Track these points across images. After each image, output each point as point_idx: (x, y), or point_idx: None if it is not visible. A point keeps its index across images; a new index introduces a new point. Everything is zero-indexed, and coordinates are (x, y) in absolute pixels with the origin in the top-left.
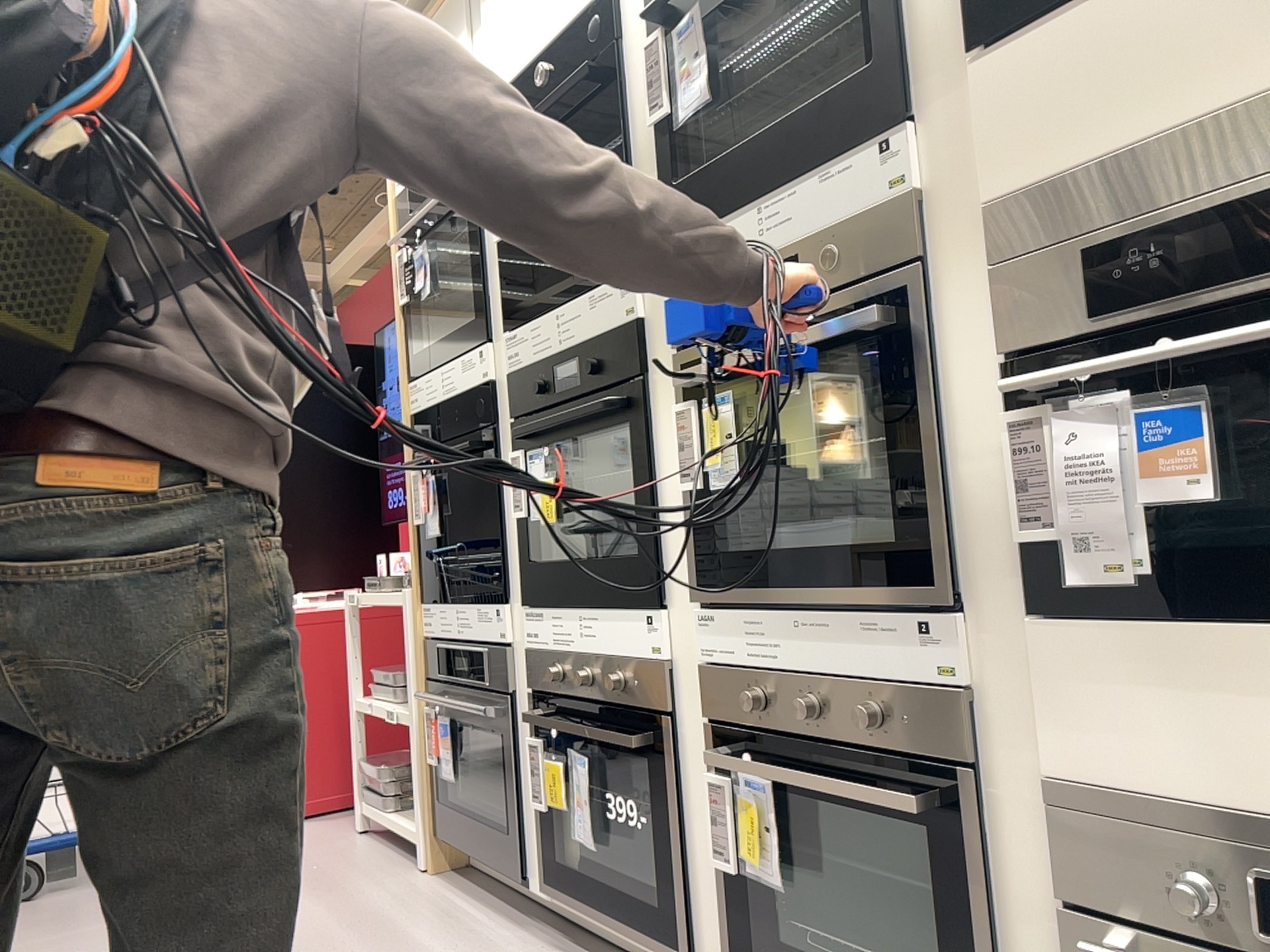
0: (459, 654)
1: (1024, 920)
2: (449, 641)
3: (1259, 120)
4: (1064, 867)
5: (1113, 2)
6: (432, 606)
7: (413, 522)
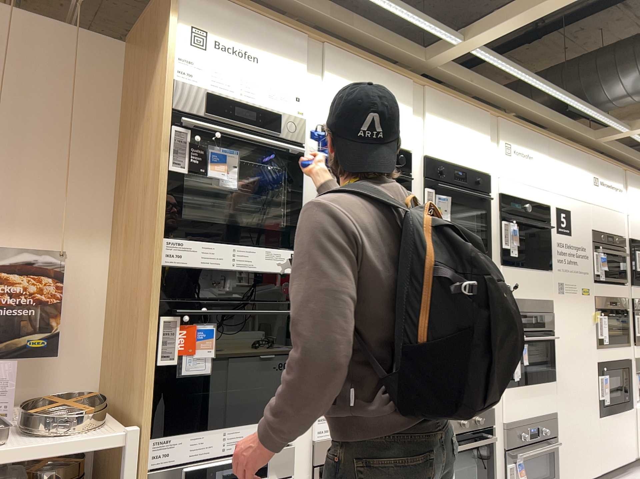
0: (225, 466)
1: (496, 458)
2: (208, 460)
3: (531, 303)
4: (507, 440)
5: (520, 272)
6: (173, 436)
7: (160, 362)
